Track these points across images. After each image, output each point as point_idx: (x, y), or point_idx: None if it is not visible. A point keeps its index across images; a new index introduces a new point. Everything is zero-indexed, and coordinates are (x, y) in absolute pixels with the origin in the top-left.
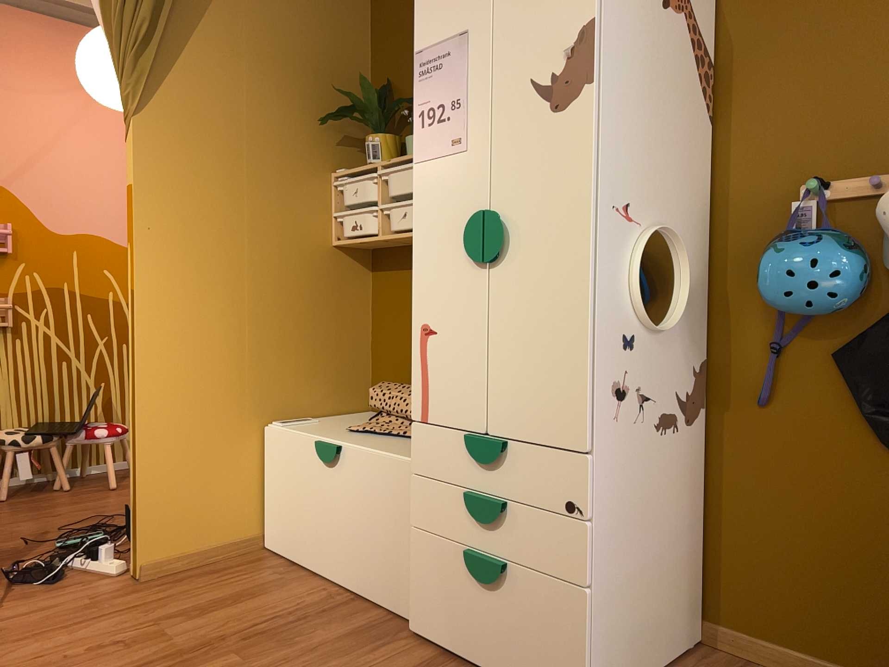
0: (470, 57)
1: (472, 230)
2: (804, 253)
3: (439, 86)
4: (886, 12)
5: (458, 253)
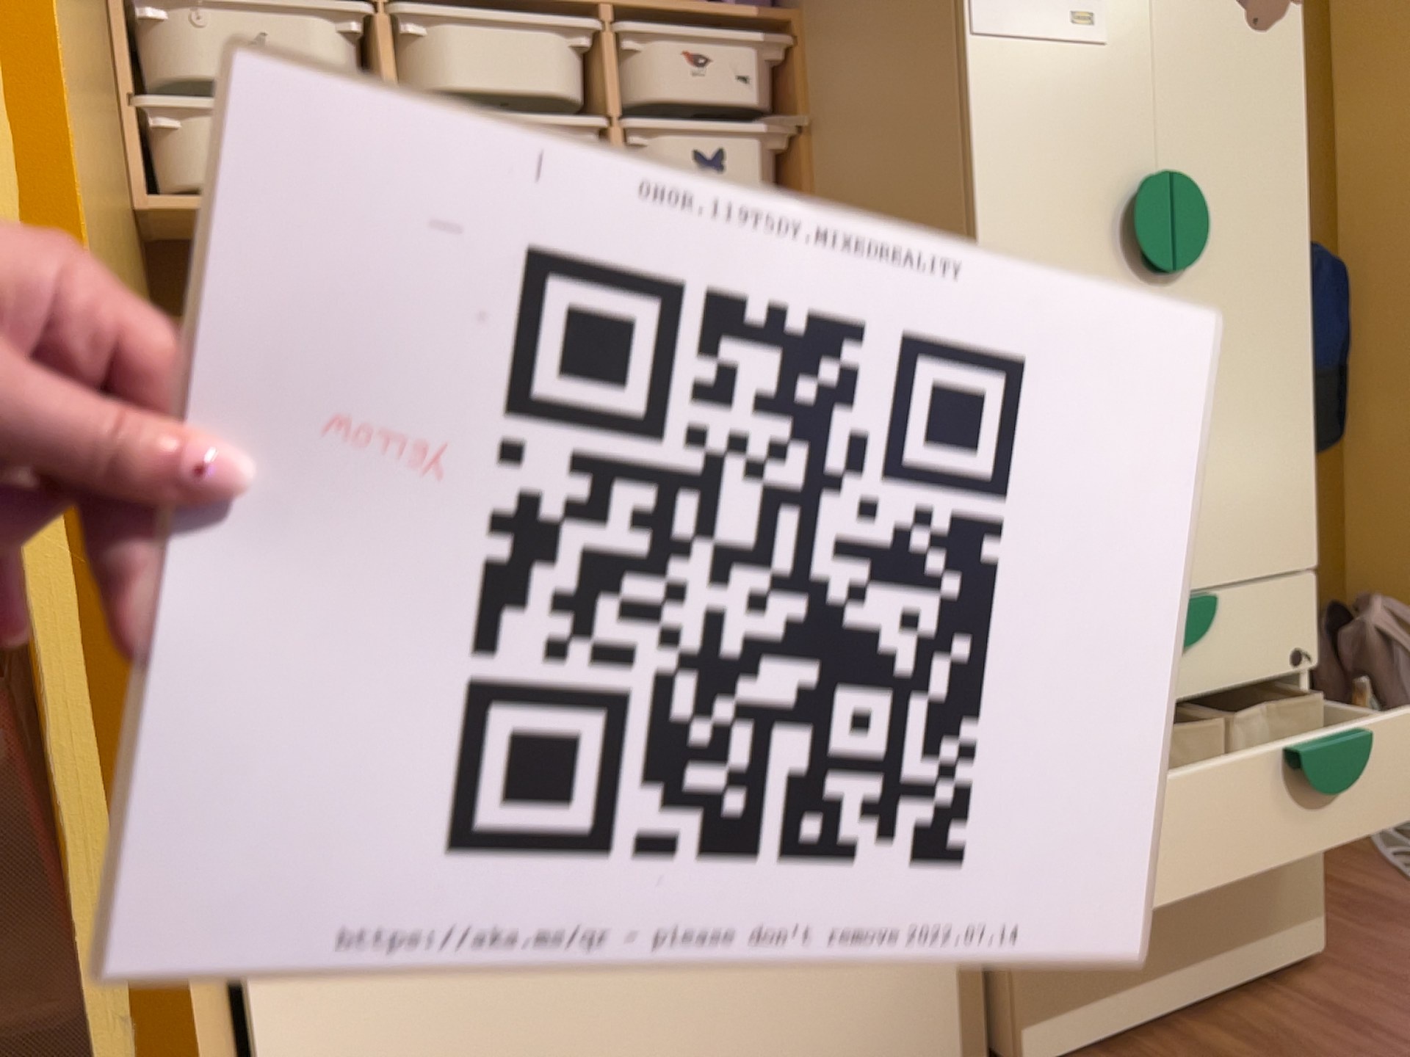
0: None
1: (1155, 209)
2: None
3: None
4: None
5: (1097, 253)
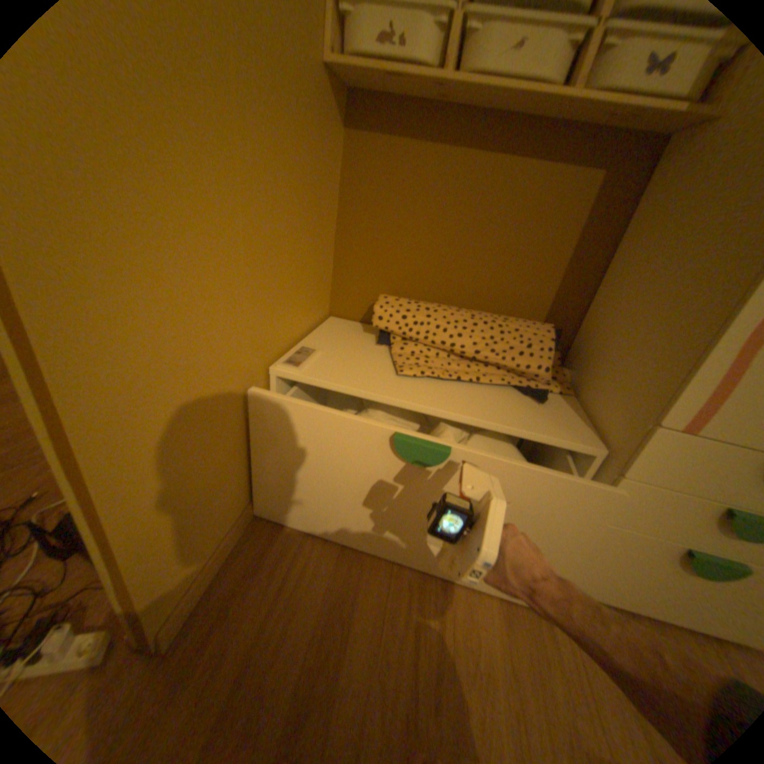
0: None
1: None
2: None
3: None
4: None
5: None
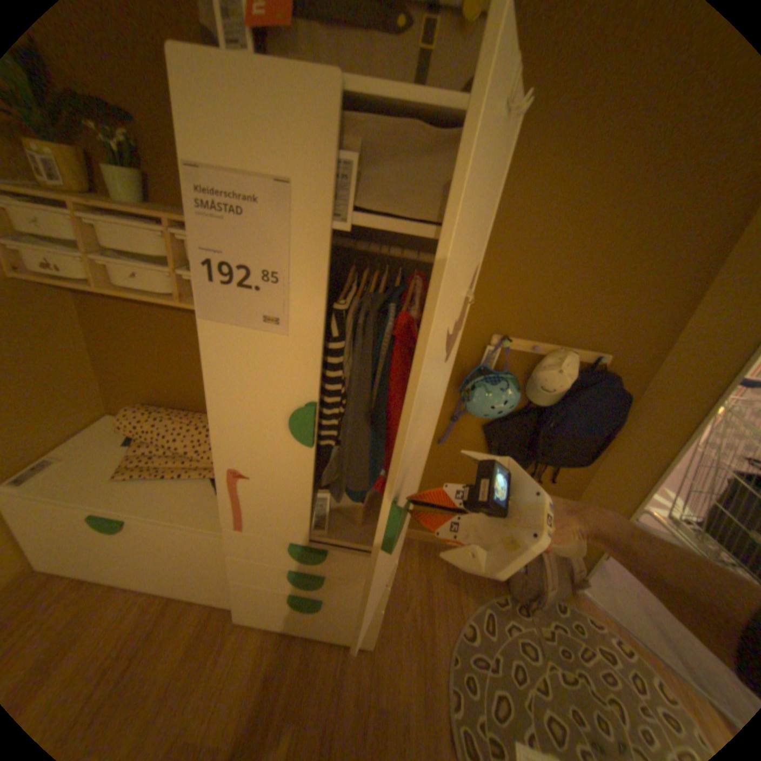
0: (294, 221)
1: (301, 422)
2: (503, 398)
3: (239, 239)
4: (580, 237)
5: (275, 427)
